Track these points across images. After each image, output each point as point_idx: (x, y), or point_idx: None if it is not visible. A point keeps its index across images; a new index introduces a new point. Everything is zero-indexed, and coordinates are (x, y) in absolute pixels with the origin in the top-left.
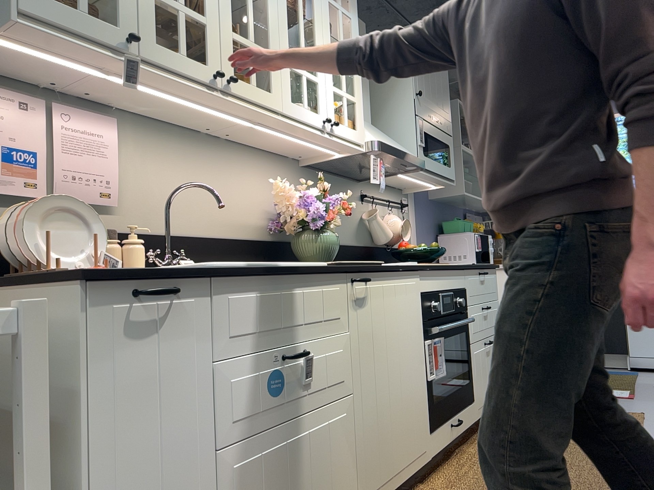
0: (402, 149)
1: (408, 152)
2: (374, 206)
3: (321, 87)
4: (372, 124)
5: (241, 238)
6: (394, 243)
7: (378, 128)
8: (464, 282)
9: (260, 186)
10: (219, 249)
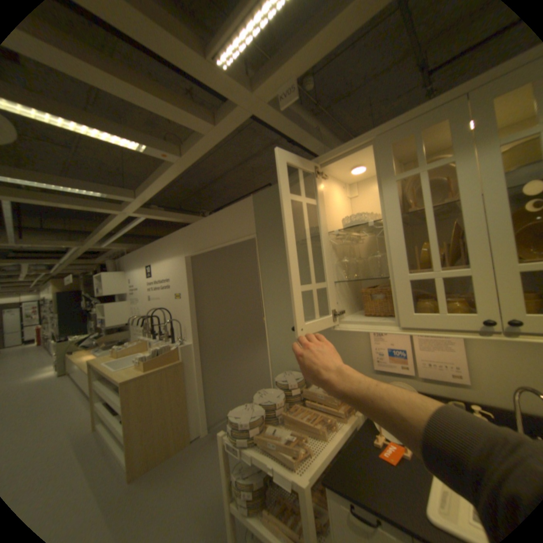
0: None
1: None
2: None
3: None
4: None
5: None
6: None
7: None
8: None
9: None
10: None
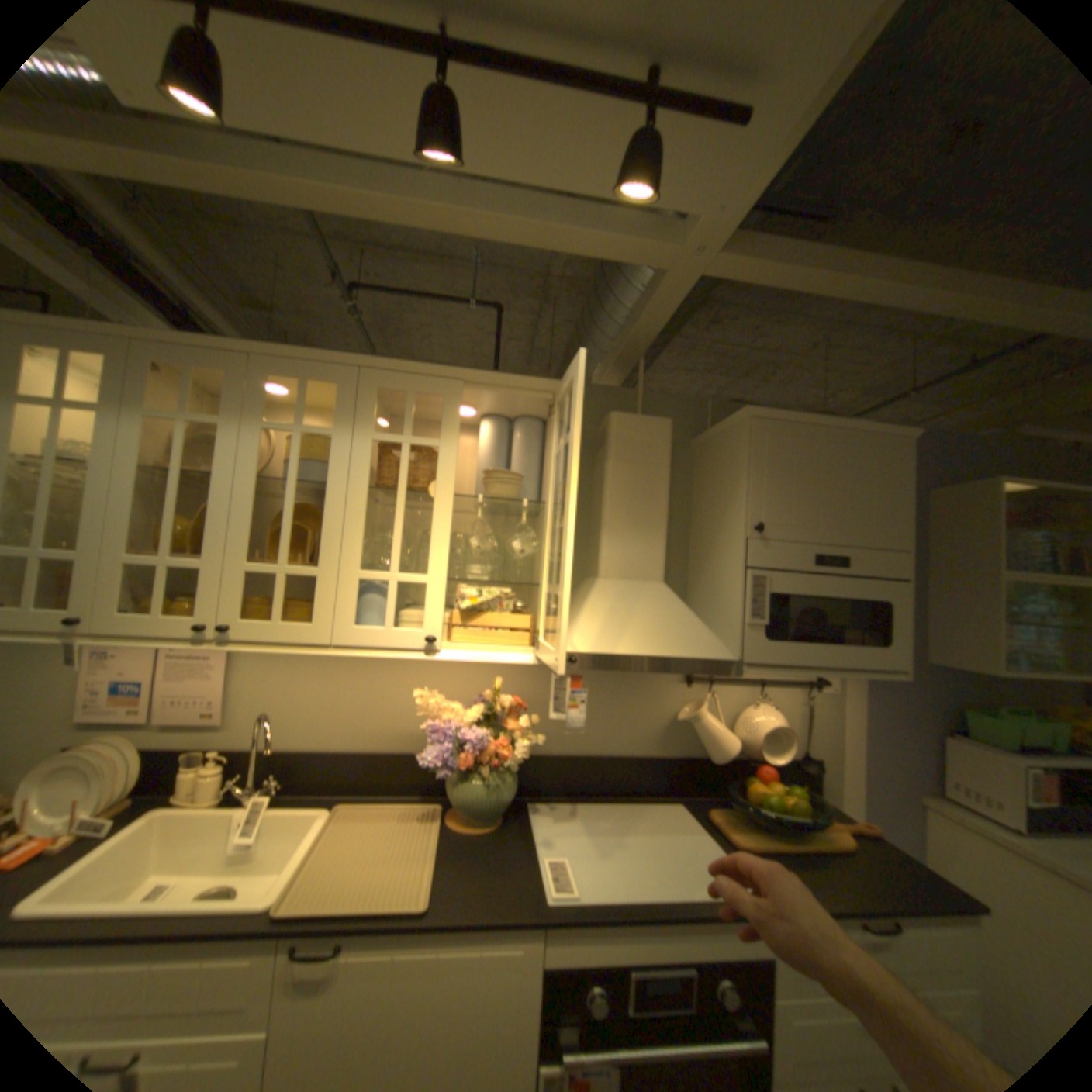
0: (667, 646)
1: (689, 647)
2: (712, 692)
3: (434, 587)
4: (657, 582)
5: (398, 750)
6: (757, 759)
7: (666, 590)
8: (764, 949)
9: (445, 681)
10: (355, 766)
